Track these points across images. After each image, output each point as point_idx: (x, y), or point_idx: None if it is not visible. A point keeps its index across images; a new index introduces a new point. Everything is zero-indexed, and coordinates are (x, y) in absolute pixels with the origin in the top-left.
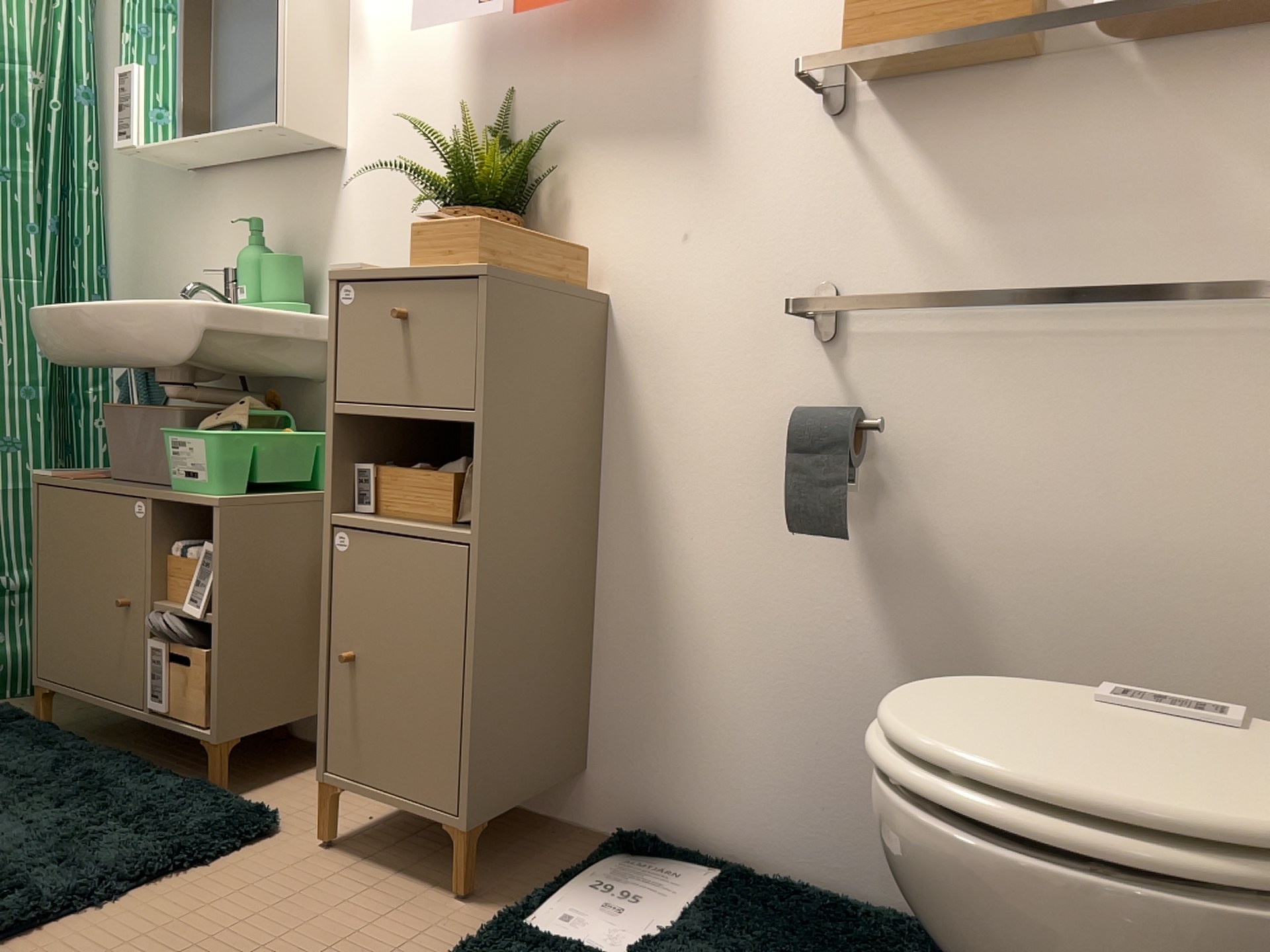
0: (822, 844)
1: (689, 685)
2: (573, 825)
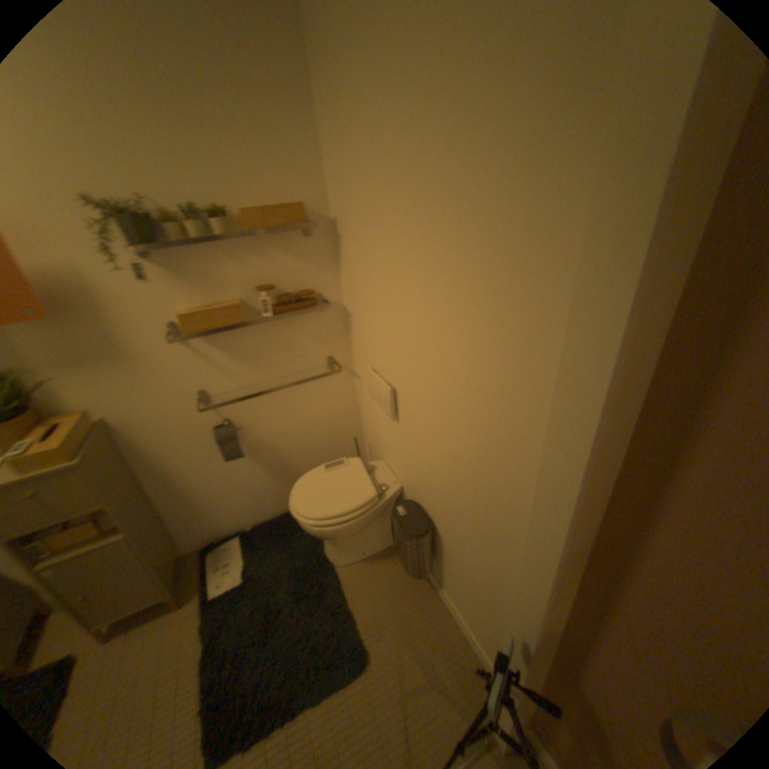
0: (256, 513)
1: (200, 506)
2: (177, 559)
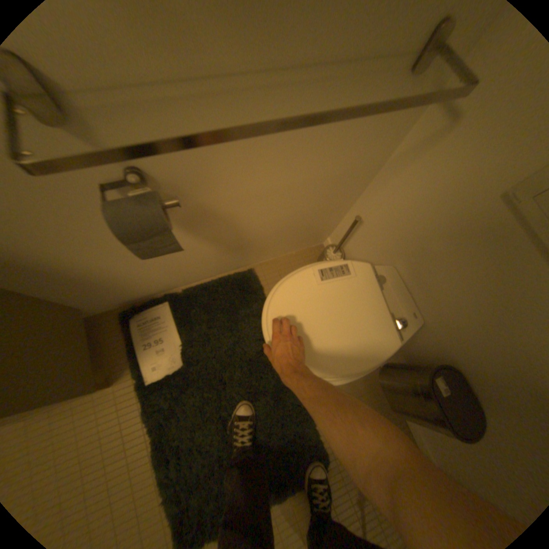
0: (192, 276)
1: (109, 280)
2: (92, 316)
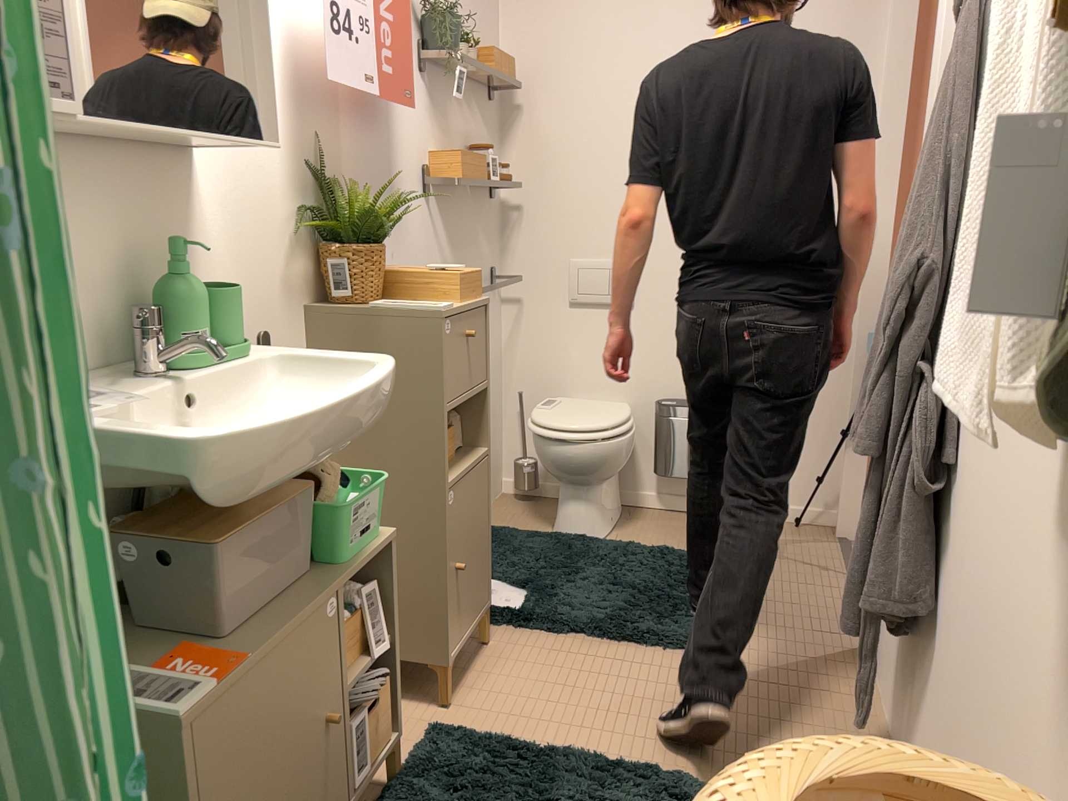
0: None
1: None
2: None
